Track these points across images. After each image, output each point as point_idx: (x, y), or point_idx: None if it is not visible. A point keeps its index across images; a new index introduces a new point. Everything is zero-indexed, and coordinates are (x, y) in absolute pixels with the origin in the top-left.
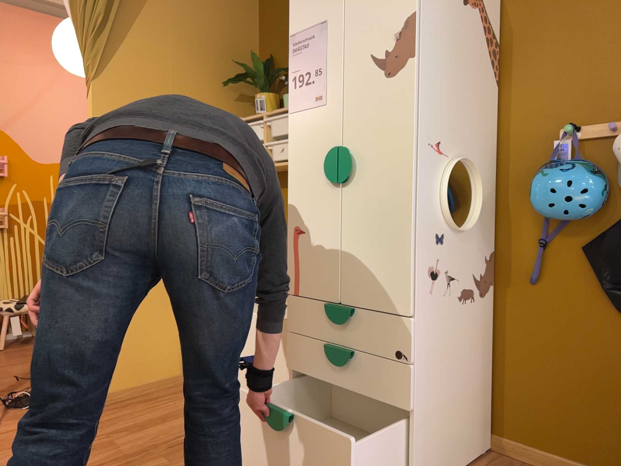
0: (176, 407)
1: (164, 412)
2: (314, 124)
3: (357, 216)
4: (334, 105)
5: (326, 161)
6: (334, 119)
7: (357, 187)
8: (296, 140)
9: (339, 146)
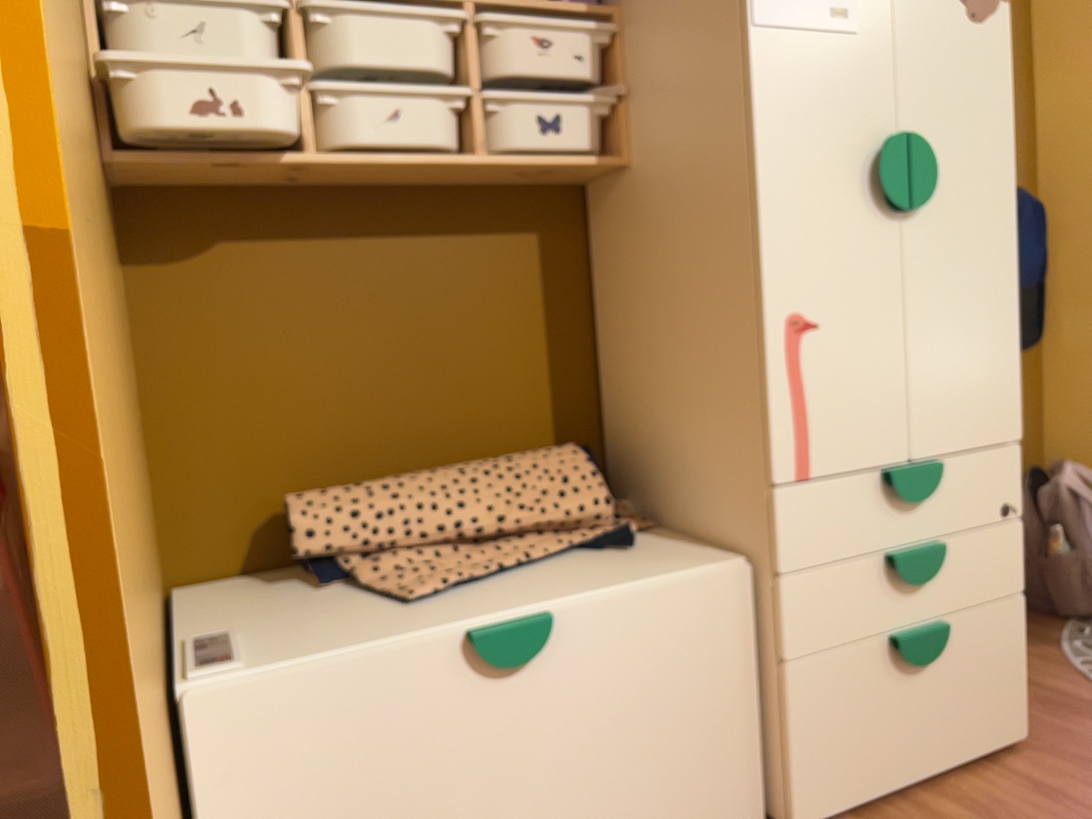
0: None
1: None
2: (830, 70)
3: (934, 280)
4: (877, 41)
5: (876, 163)
6: (879, 72)
7: (931, 222)
8: (779, 100)
9: (903, 133)
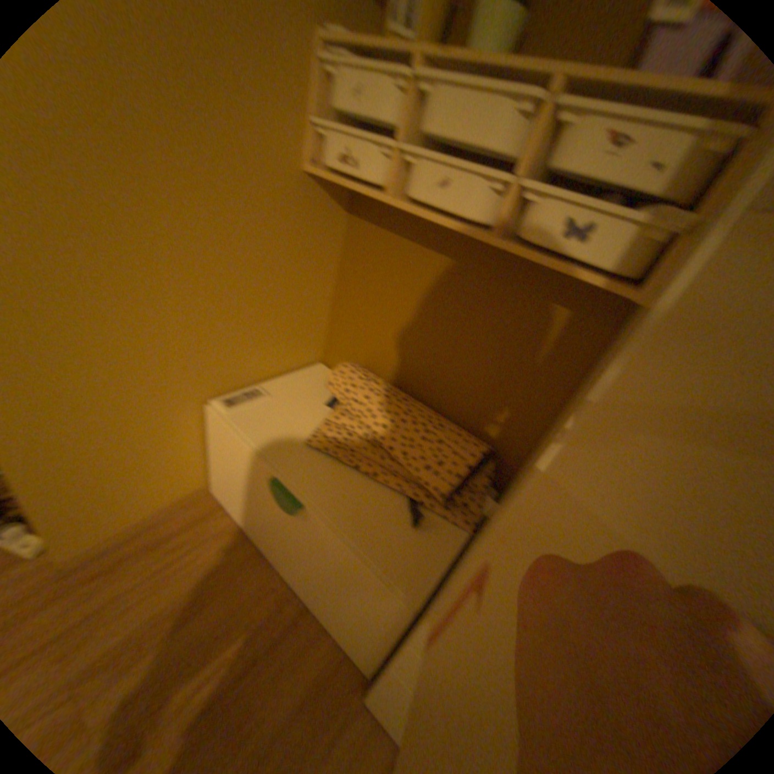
0: (200, 570)
1: (180, 586)
2: None
3: None
4: None
5: None
6: None
7: None
8: (695, 362)
9: None
